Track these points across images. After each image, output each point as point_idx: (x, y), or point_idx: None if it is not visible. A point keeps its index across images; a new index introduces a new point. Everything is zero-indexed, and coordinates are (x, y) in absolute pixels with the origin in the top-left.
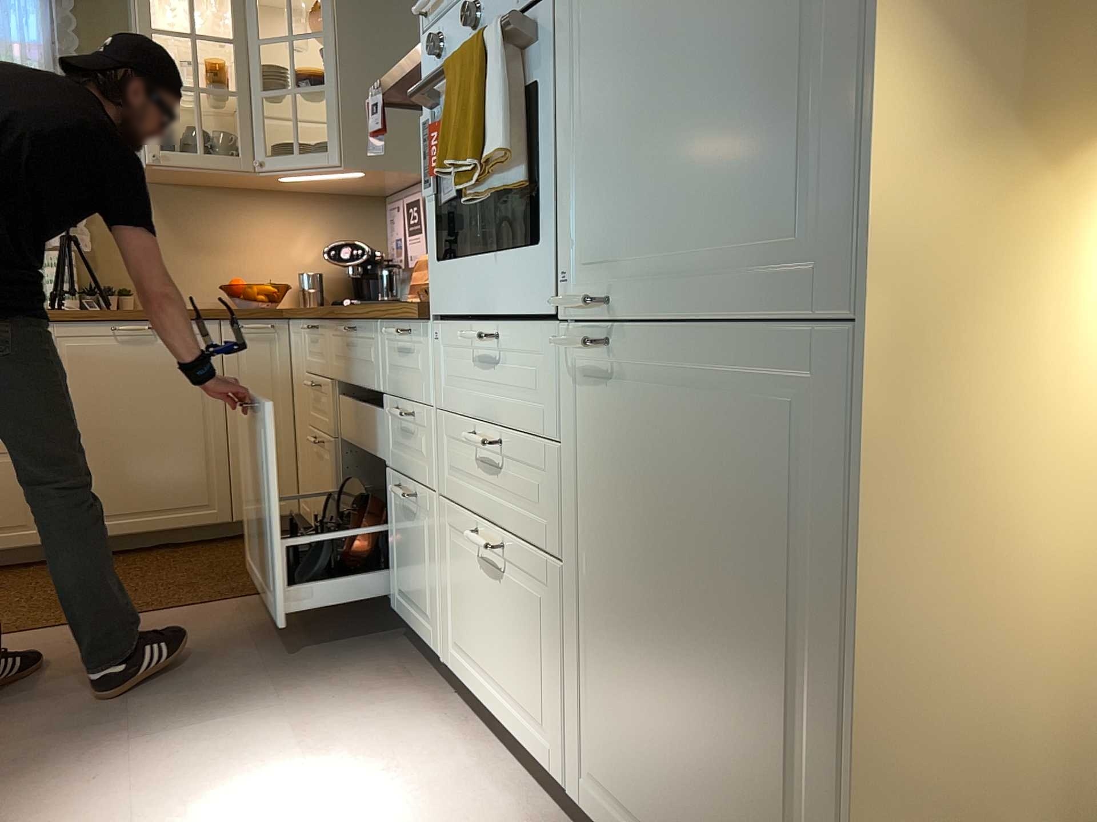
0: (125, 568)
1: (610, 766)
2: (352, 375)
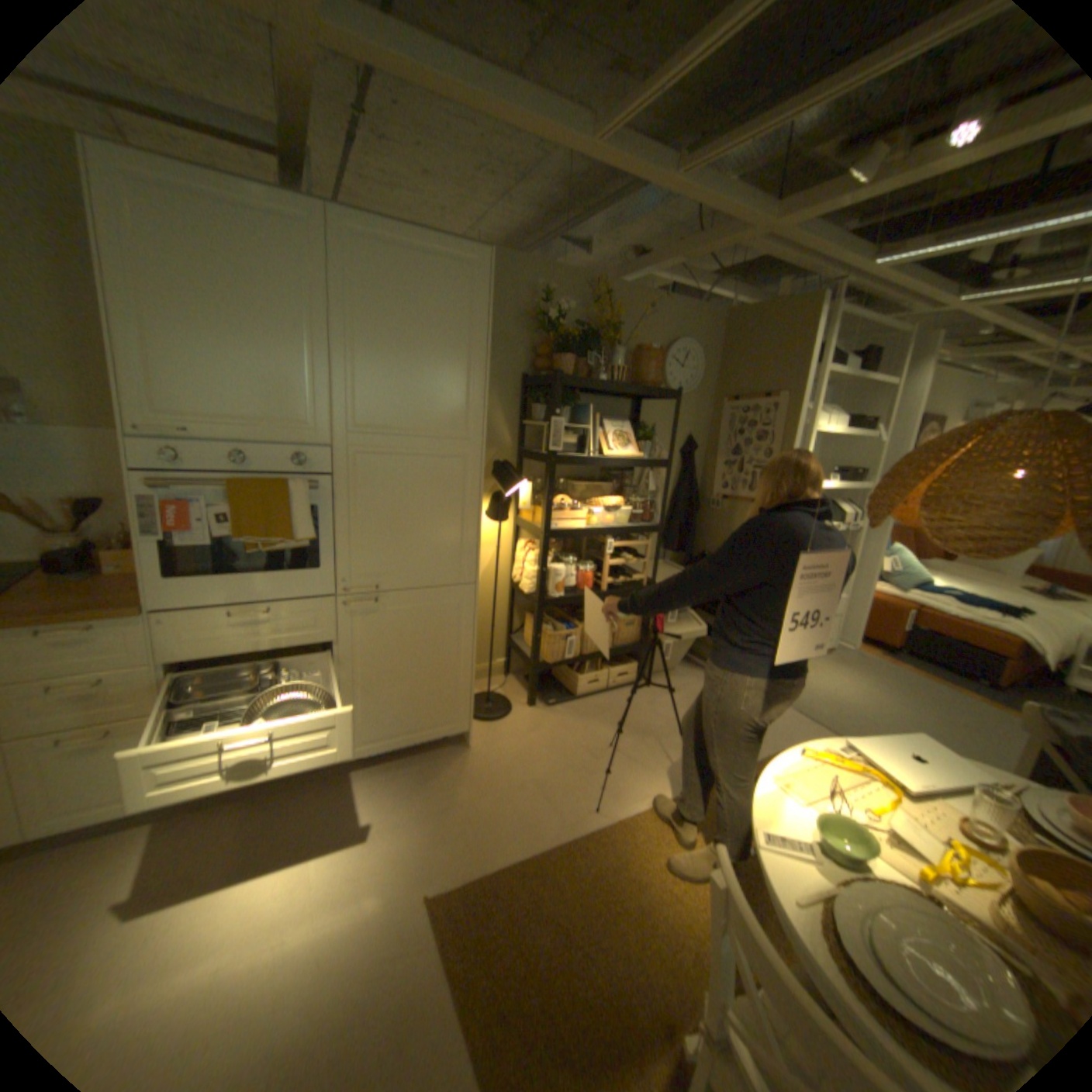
0: None
1: (369, 733)
2: None
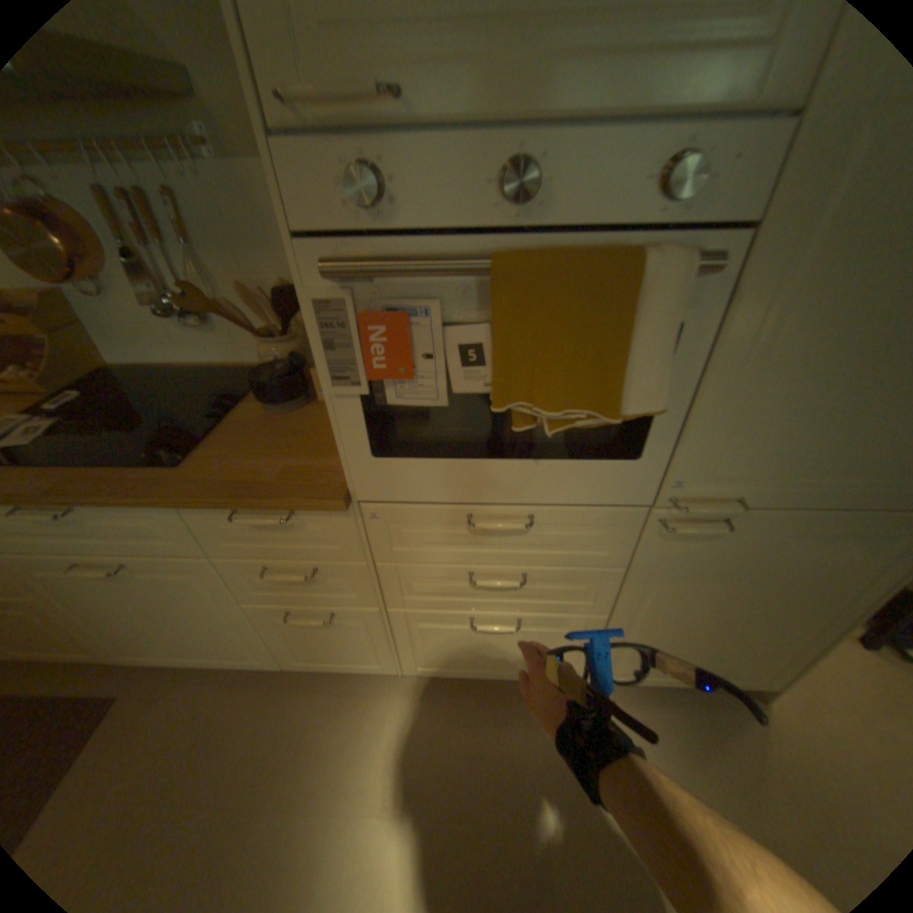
0: None
1: (633, 667)
2: (82, 548)
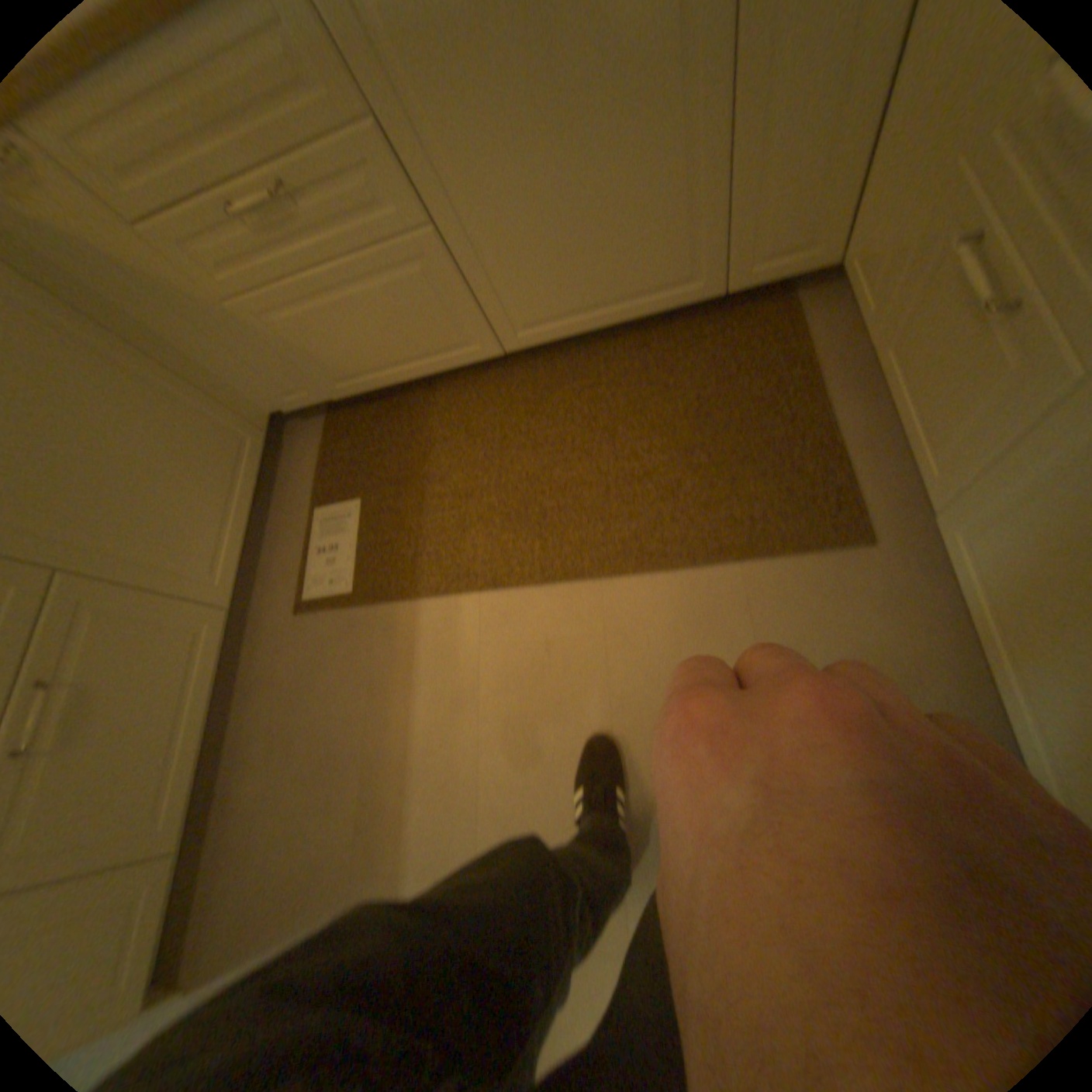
0: (588, 395)
1: None
2: None
